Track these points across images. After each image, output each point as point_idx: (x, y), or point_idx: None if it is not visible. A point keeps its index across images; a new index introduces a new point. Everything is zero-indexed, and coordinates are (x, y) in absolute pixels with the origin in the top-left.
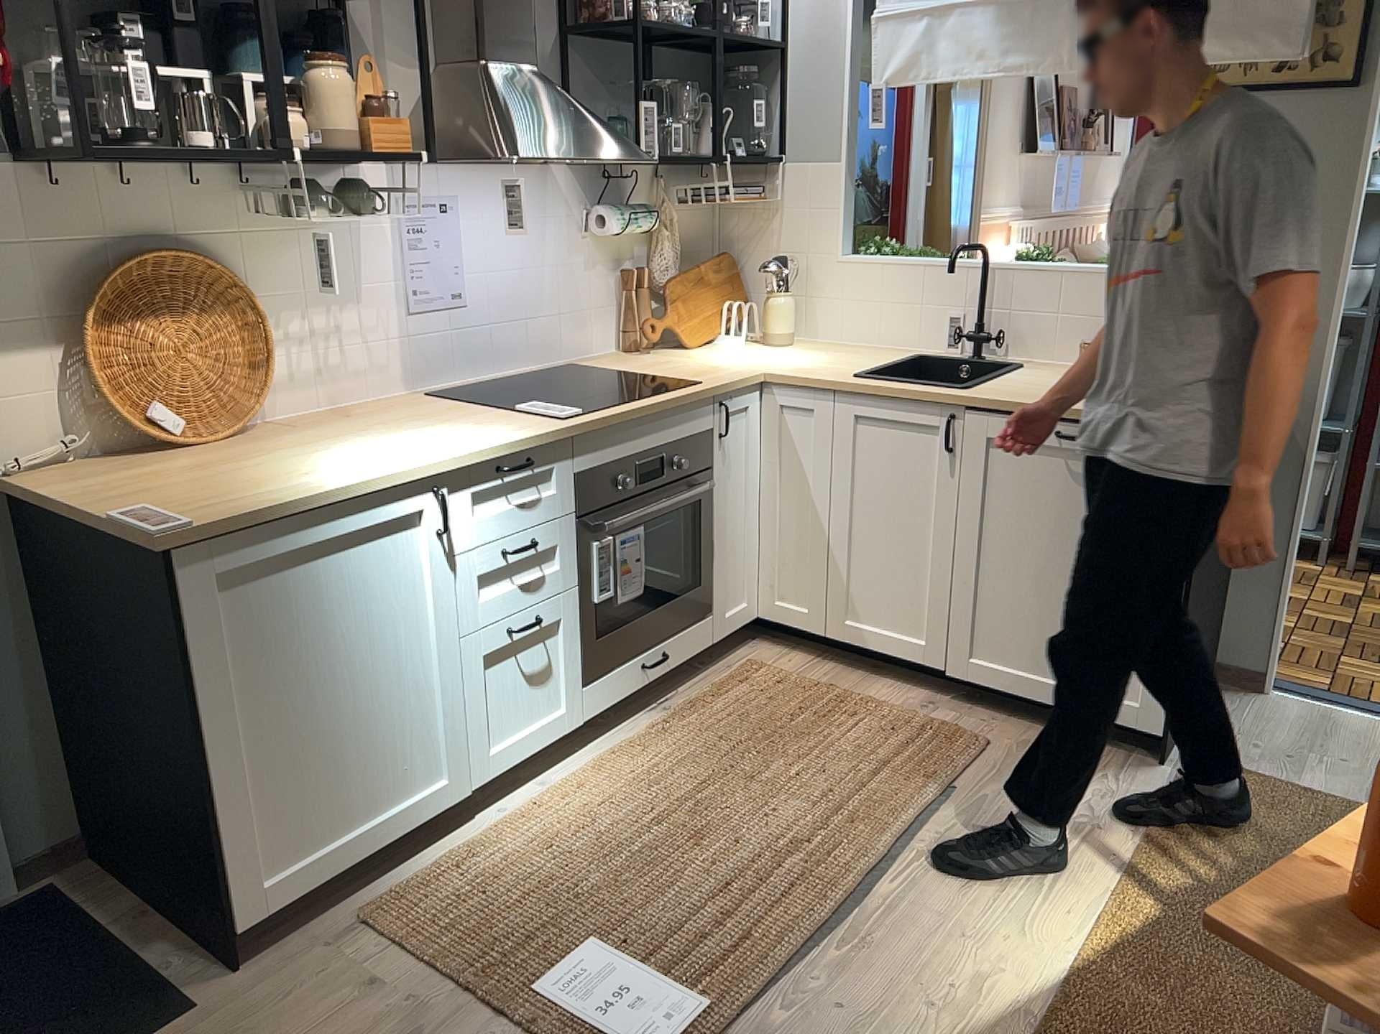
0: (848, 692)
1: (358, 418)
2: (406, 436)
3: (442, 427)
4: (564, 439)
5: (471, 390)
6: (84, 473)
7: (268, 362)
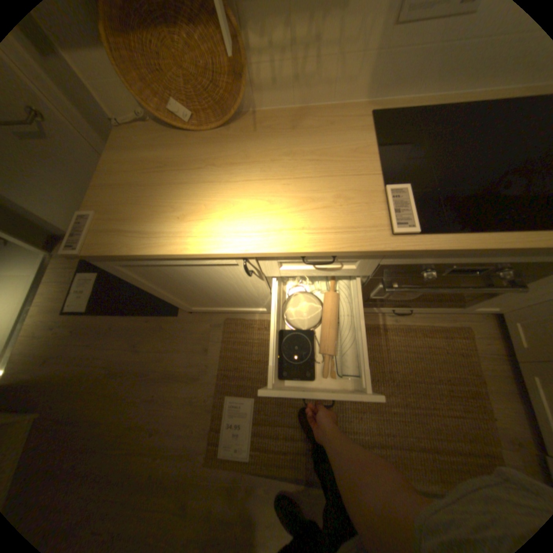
0: (482, 392)
1: (294, 132)
2: (280, 187)
3: (314, 183)
4: (376, 252)
5: (426, 103)
6: (135, 136)
7: (242, 71)
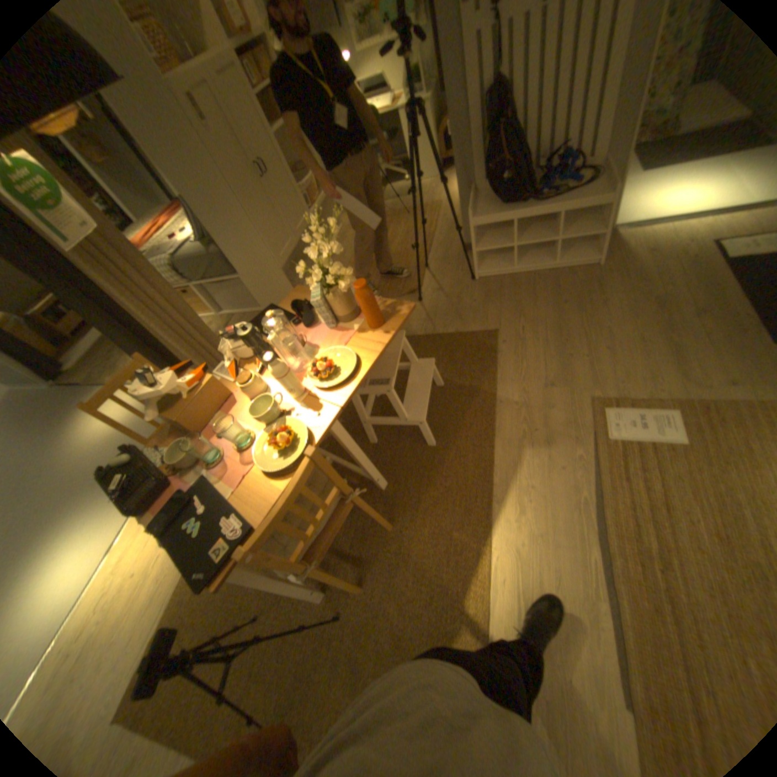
0: None
1: None
2: None
3: None
4: None
5: None
6: None
7: None
